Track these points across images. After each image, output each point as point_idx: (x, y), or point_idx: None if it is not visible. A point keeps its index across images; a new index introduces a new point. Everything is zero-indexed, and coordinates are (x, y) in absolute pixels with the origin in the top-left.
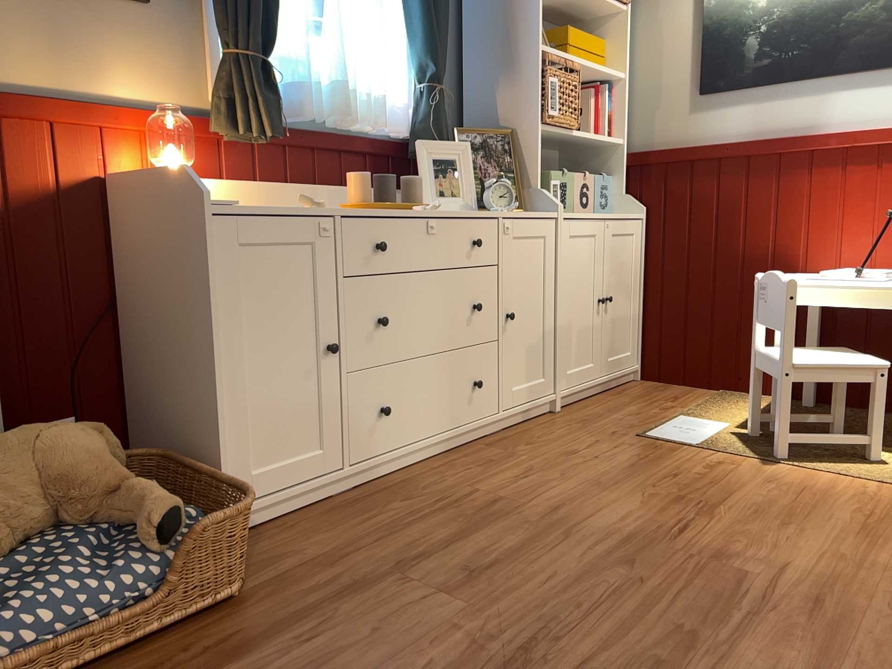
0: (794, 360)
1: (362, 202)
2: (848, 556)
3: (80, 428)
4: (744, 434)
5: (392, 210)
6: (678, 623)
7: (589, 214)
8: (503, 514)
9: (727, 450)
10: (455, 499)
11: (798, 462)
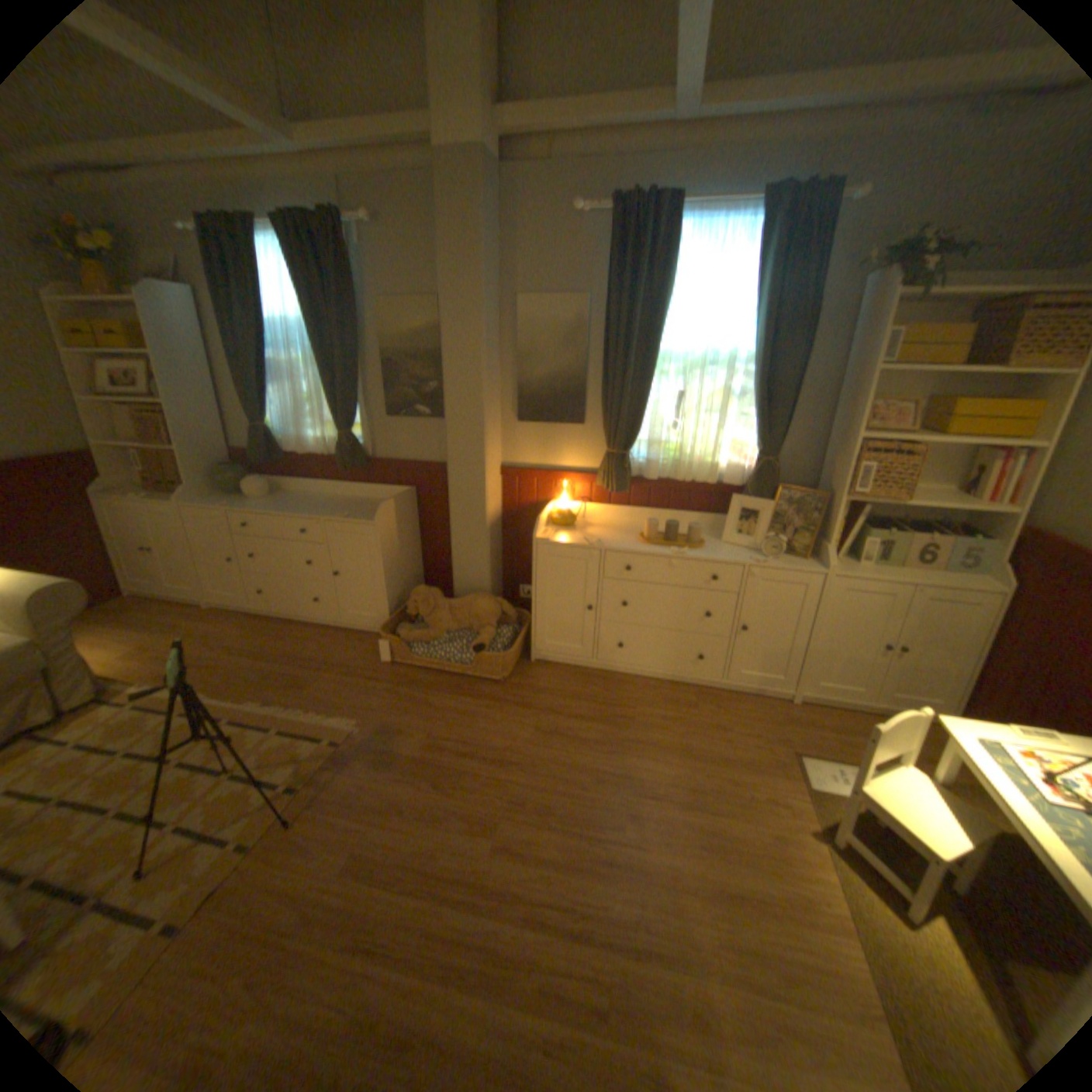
0: (875, 791)
1: (644, 539)
2: (683, 885)
3: (493, 602)
4: (876, 820)
5: (662, 546)
6: (558, 809)
7: (911, 575)
8: (617, 726)
9: (820, 810)
10: (618, 705)
11: (841, 860)
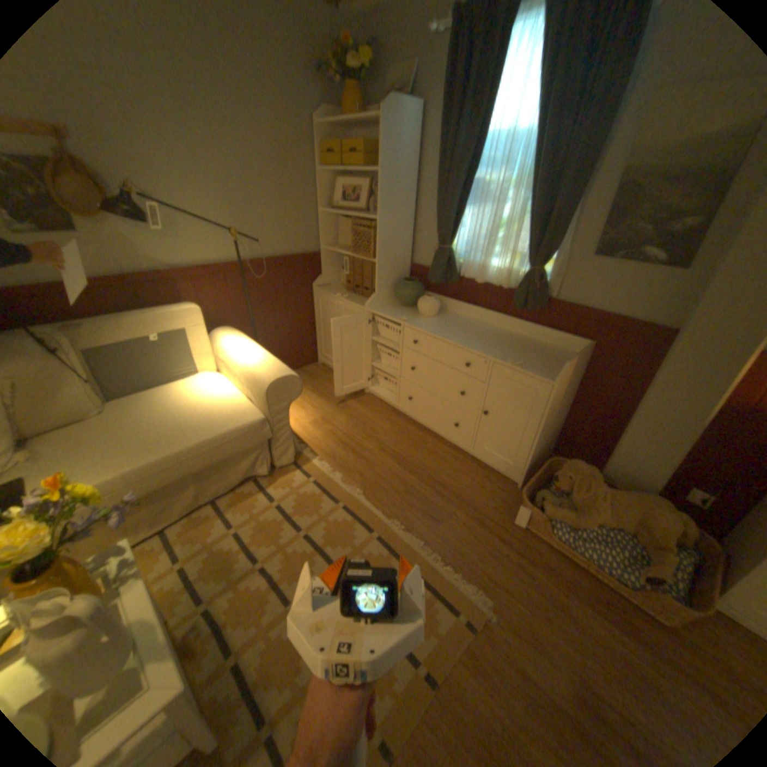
0: None
1: None
2: None
3: (679, 518)
4: None
5: None
6: None
7: None
8: None
9: None
10: None
11: None
